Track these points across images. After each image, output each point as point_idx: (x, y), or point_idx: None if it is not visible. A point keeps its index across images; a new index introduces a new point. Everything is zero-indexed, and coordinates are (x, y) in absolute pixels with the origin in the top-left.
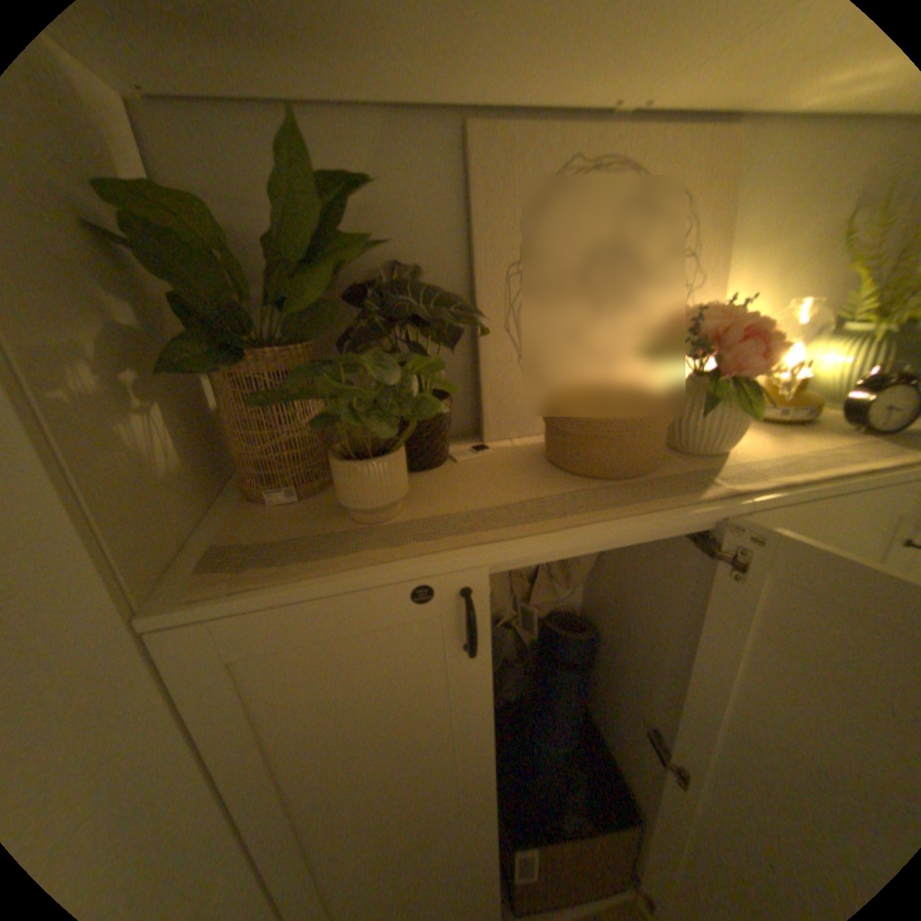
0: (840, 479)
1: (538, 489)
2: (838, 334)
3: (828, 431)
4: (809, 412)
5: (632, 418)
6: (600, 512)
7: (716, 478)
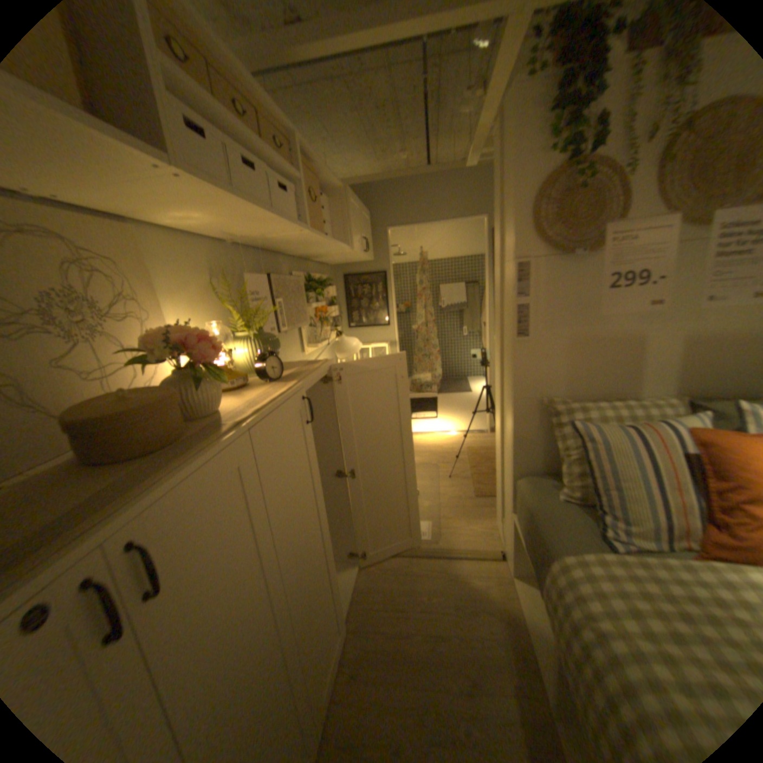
0: (272, 399)
1: (103, 478)
2: (234, 338)
3: (255, 384)
4: (243, 378)
5: (156, 399)
6: (169, 462)
7: (222, 420)
